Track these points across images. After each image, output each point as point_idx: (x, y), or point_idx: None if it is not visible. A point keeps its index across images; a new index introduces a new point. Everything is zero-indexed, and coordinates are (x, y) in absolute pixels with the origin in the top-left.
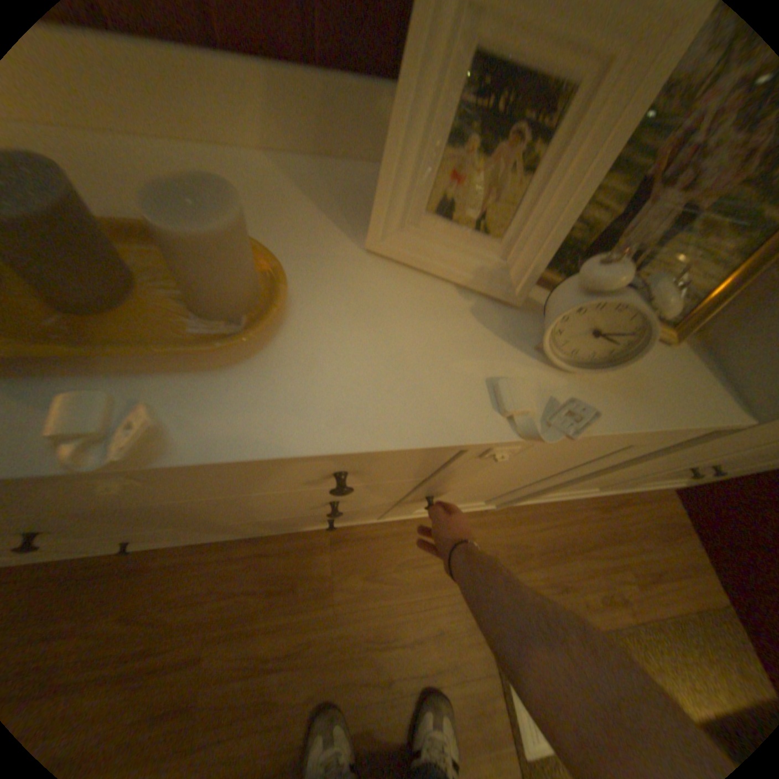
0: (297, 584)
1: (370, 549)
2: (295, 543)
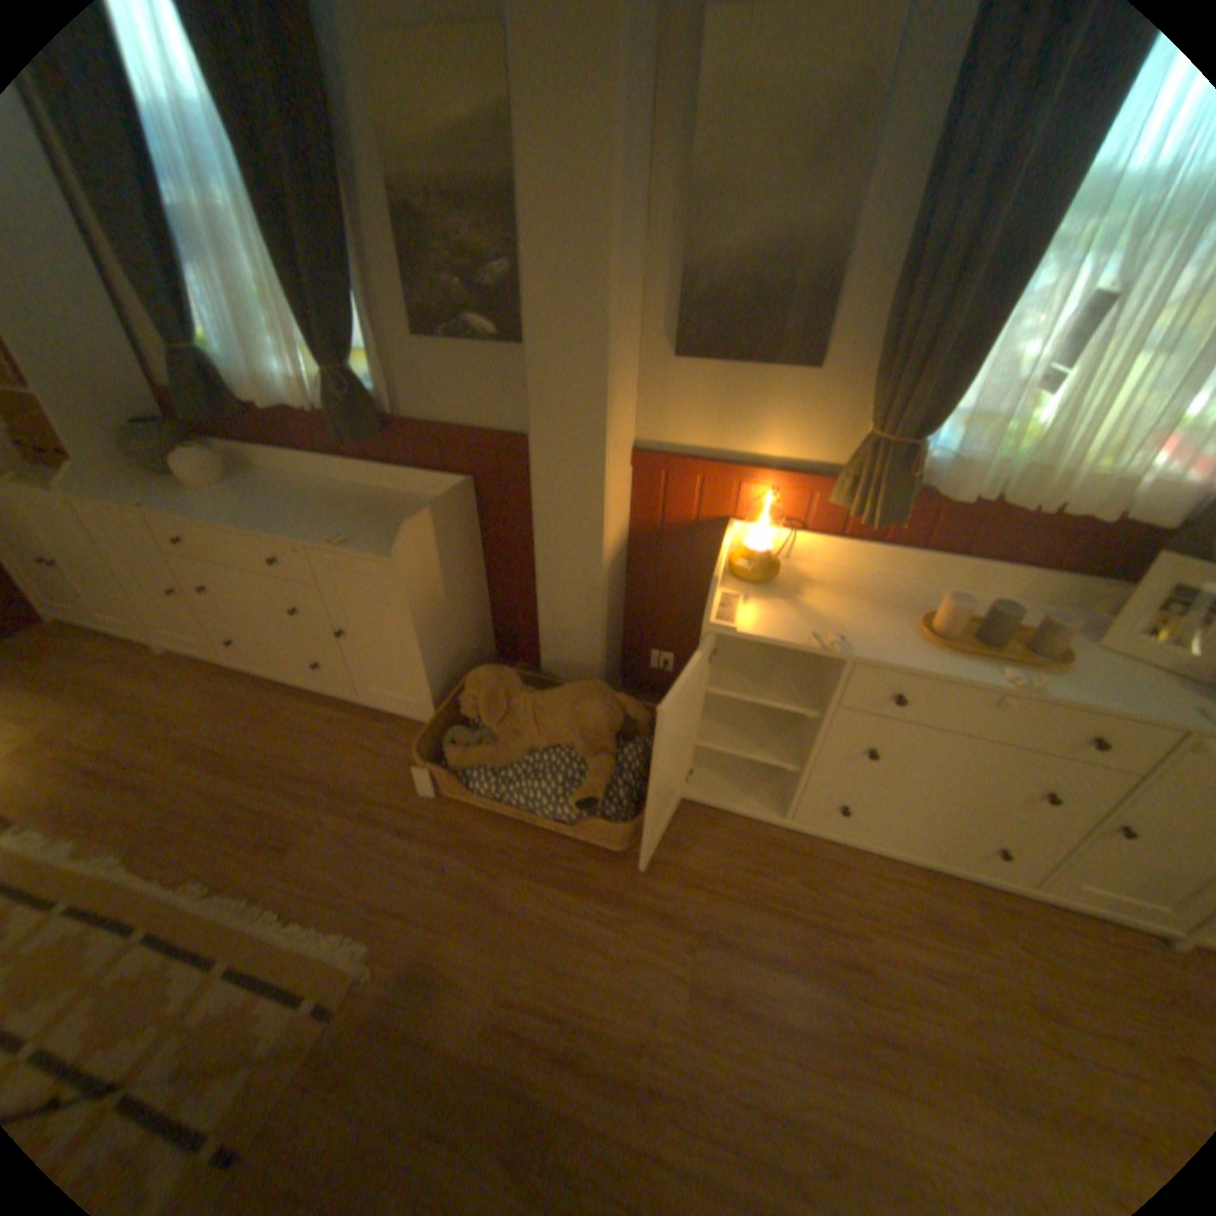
0: (948, 923)
1: (1021, 926)
2: (939, 888)
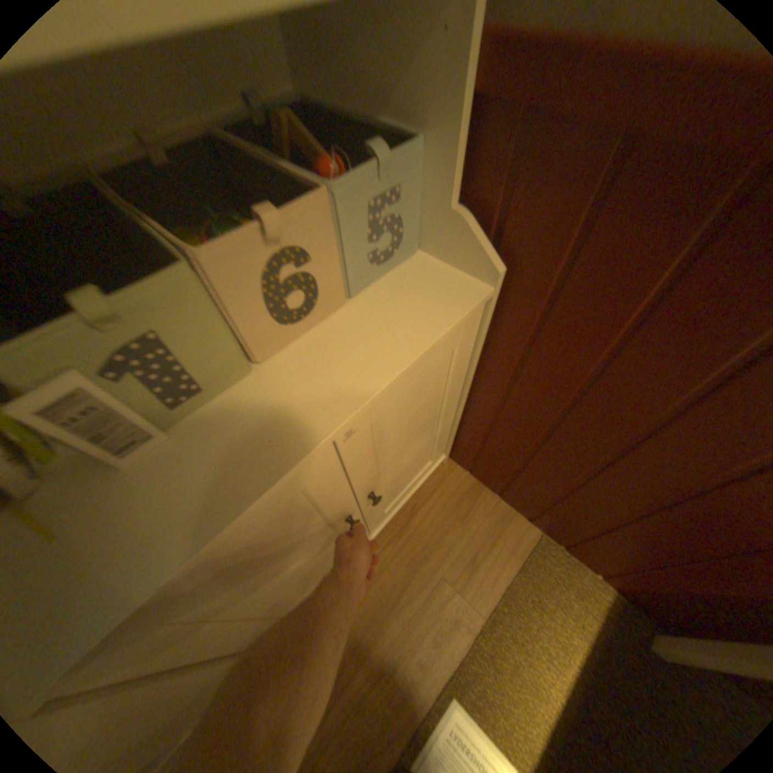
0: None
1: None
2: None
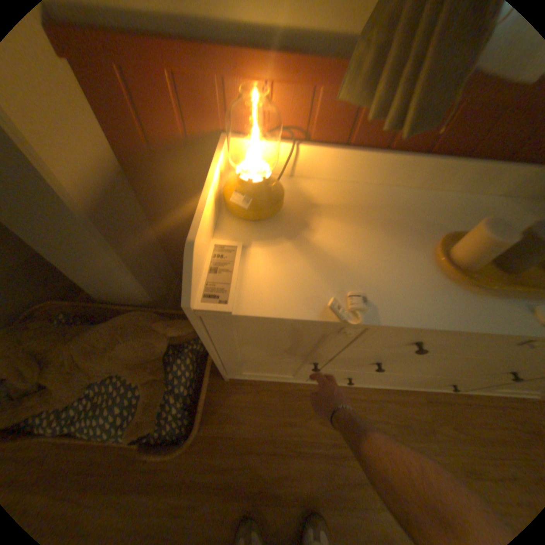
0: (412, 424)
1: (451, 410)
2: (405, 397)
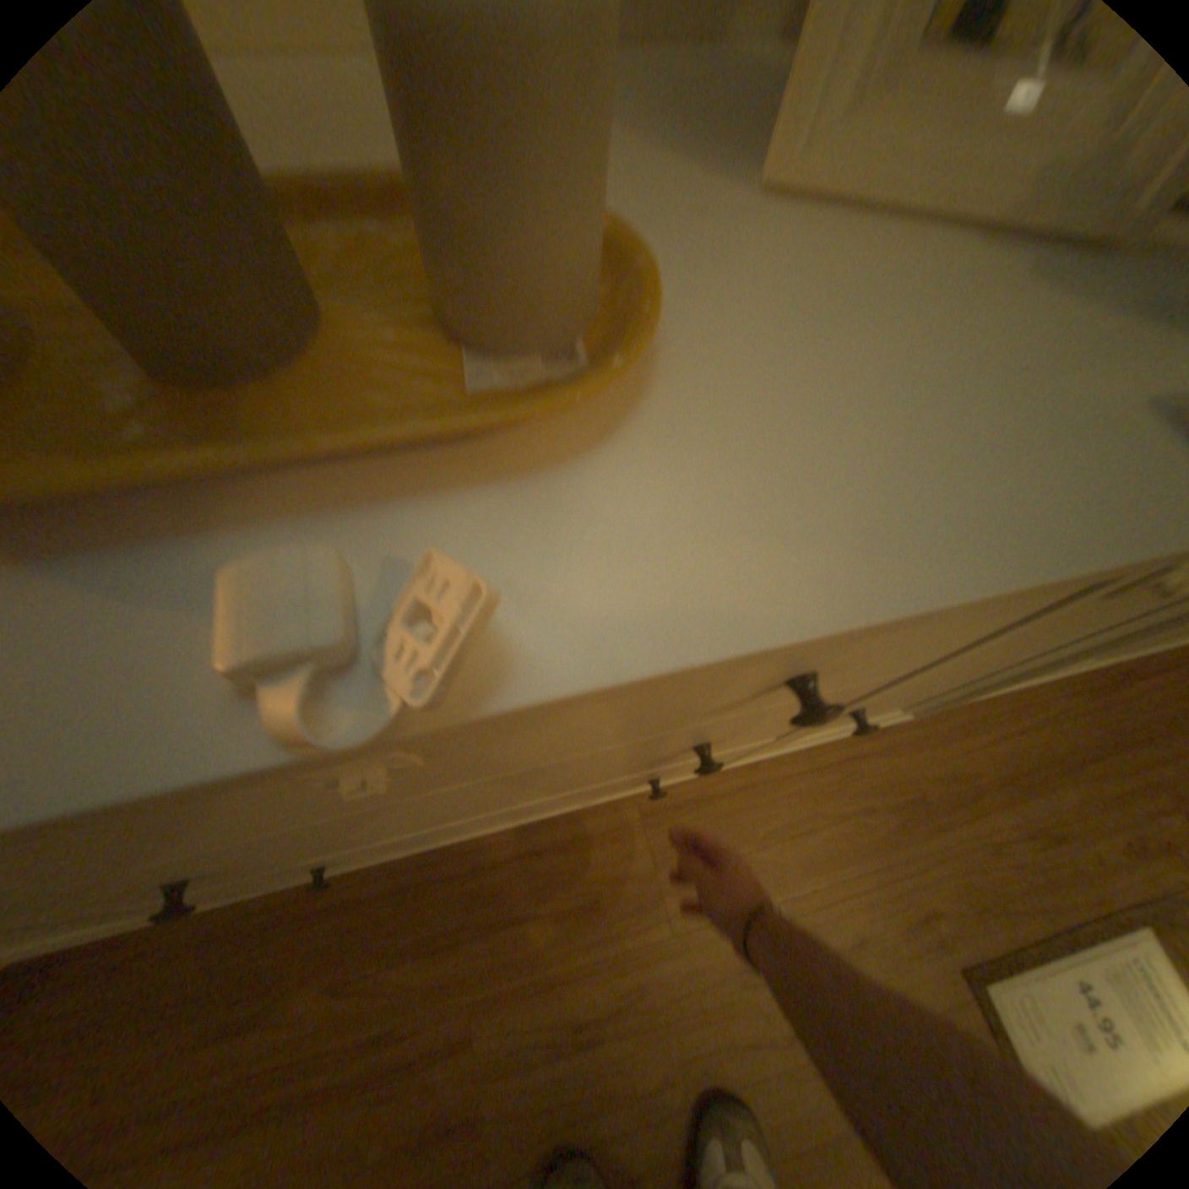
0: (602, 892)
1: (709, 817)
2: (583, 823)
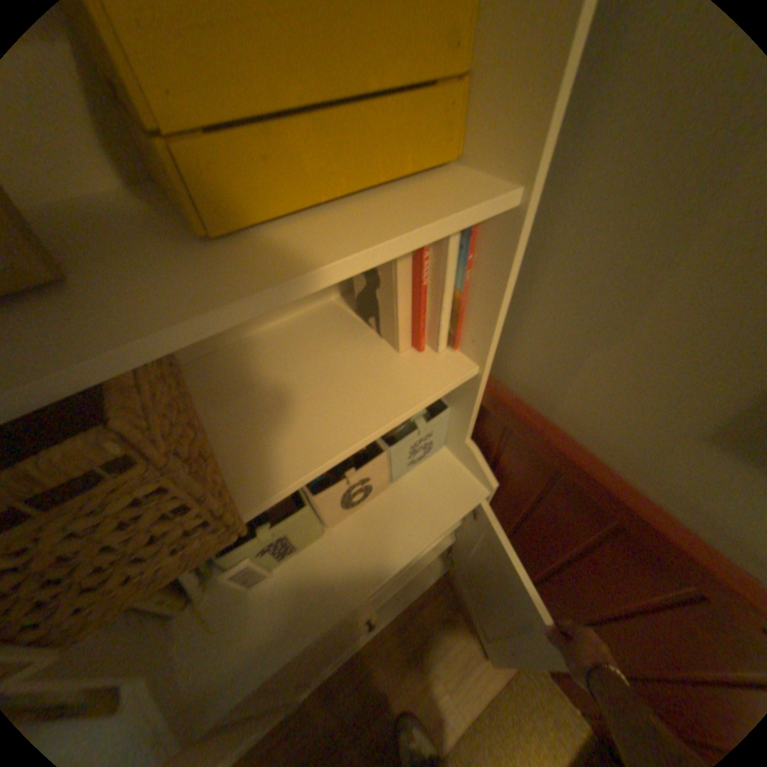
0: None
1: None
2: None
